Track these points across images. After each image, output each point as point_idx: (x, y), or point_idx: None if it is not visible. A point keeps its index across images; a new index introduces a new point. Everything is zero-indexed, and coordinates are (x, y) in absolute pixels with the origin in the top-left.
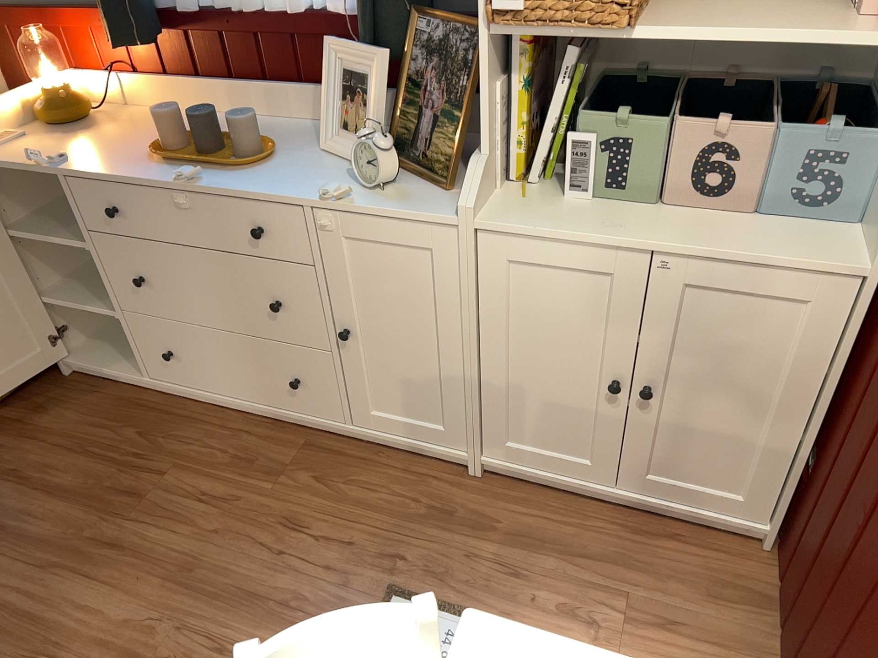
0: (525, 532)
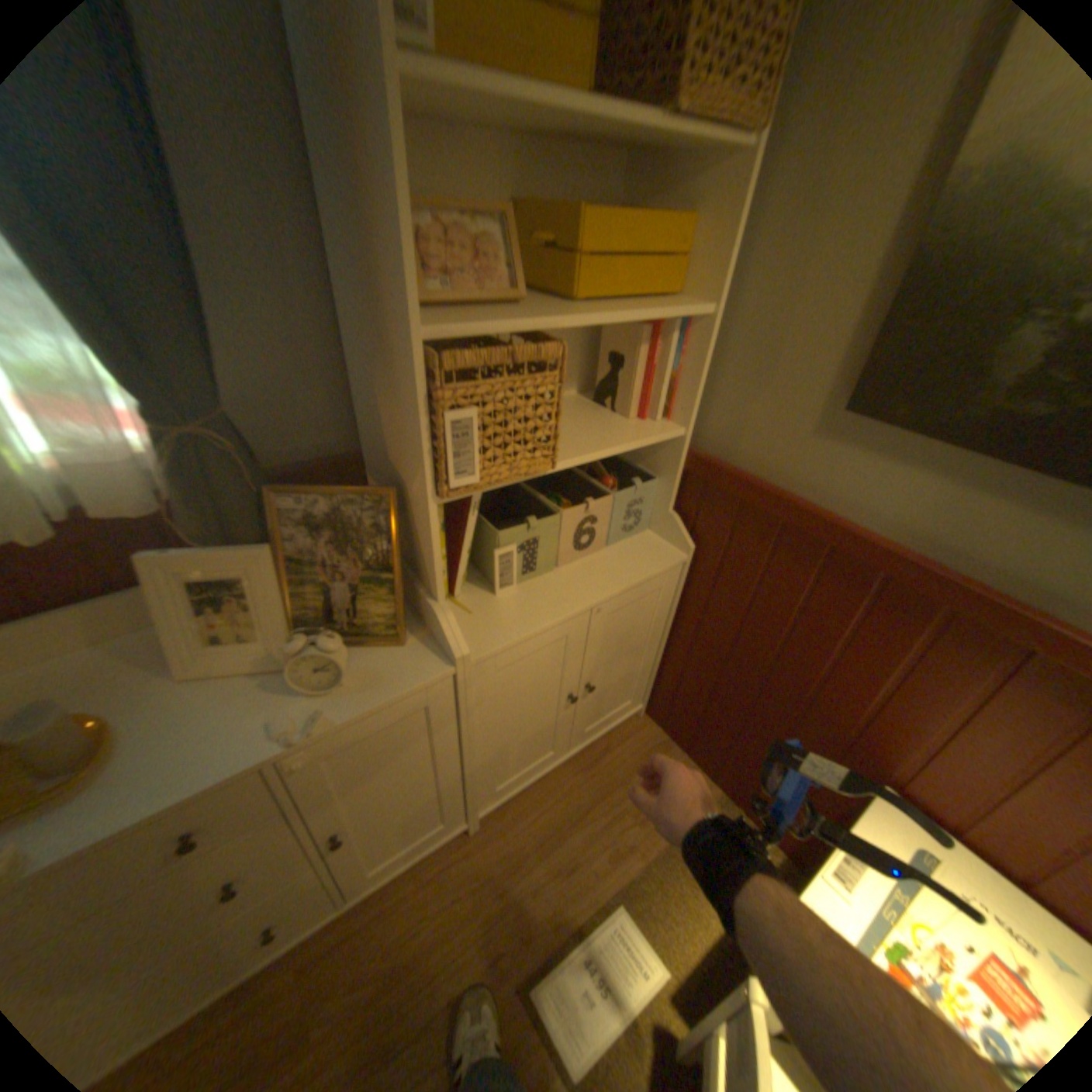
0: (547, 838)
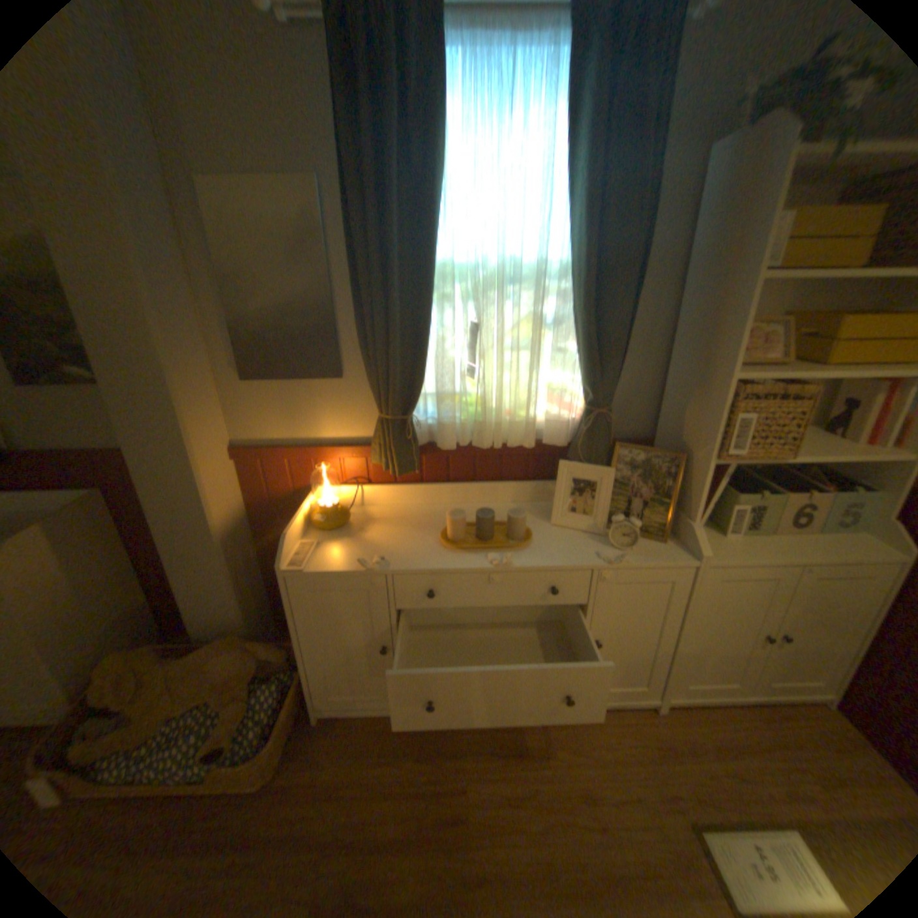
0: (725, 749)
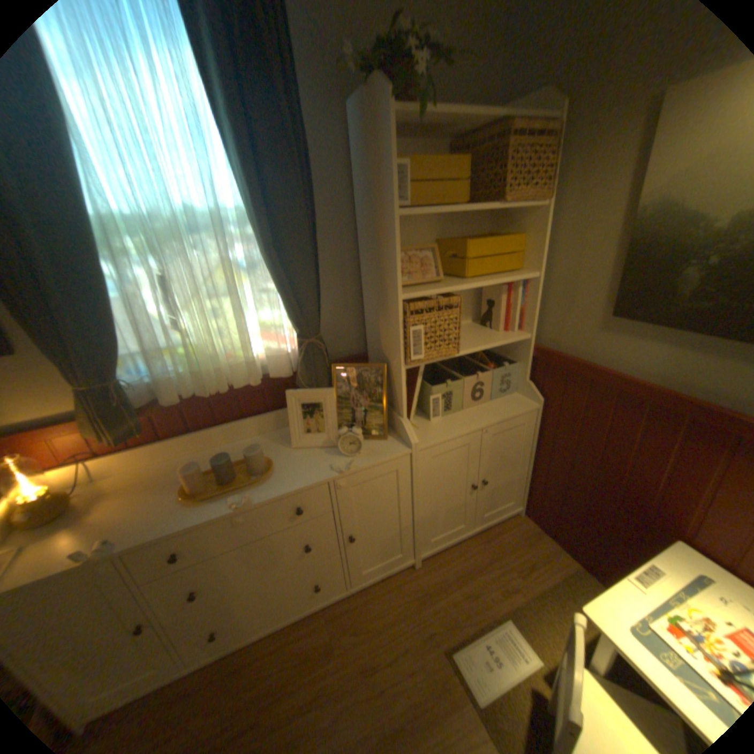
0: (462, 577)
